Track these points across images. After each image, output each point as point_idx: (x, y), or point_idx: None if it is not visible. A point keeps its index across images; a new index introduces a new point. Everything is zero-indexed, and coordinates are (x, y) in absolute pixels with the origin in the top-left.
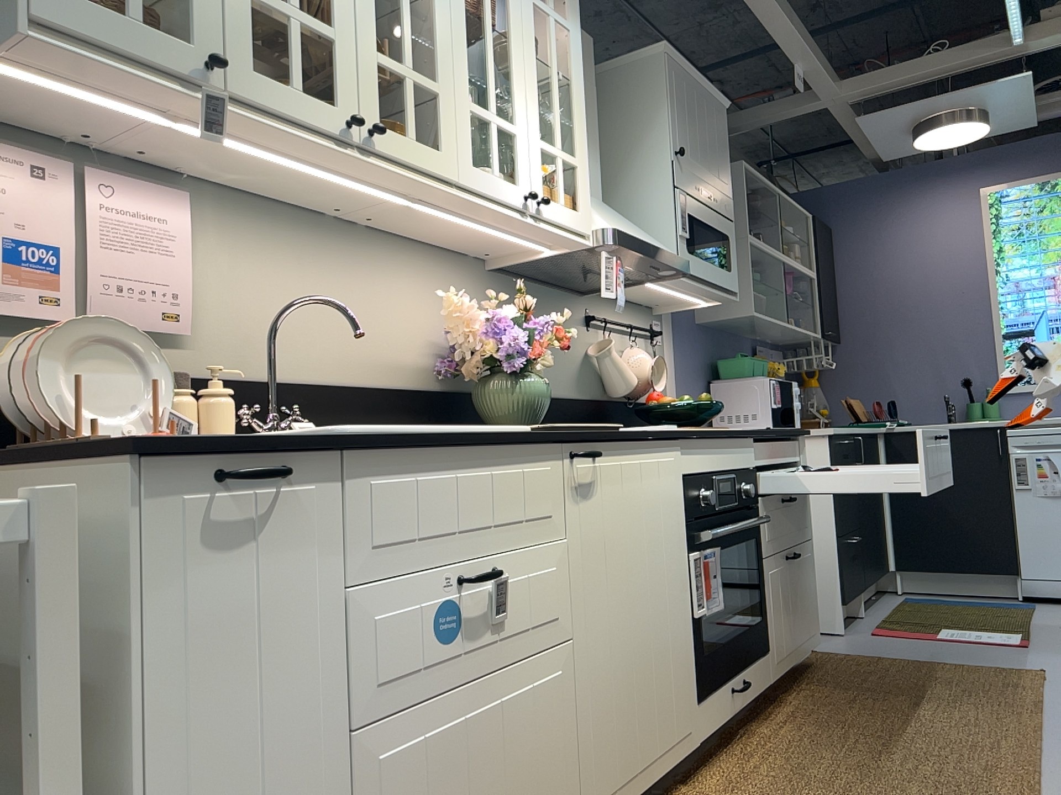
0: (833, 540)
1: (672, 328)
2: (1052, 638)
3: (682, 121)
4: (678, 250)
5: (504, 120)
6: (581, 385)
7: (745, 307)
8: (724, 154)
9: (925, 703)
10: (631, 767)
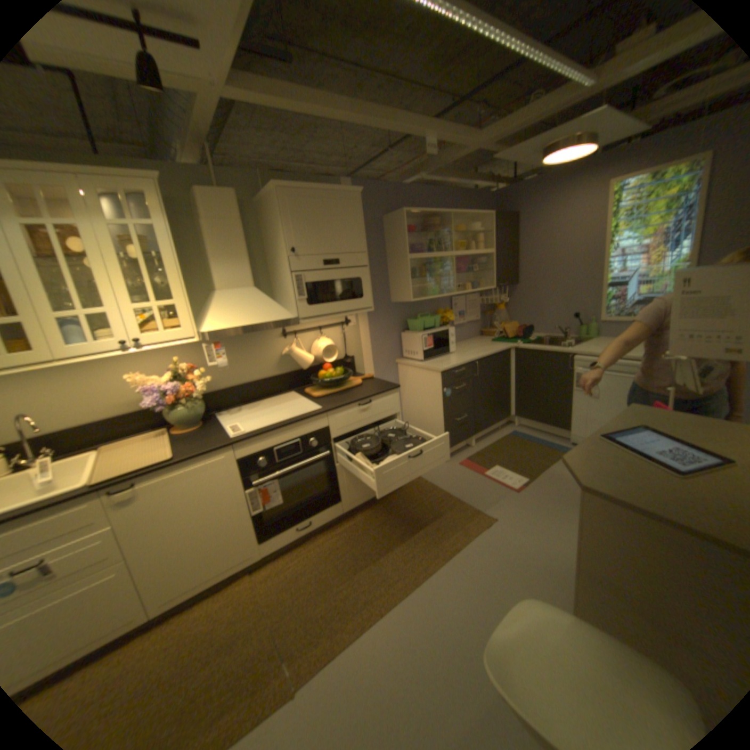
0: (441, 422)
1: (363, 314)
2: (541, 488)
3: (297, 227)
4: (295, 308)
5: (90, 310)
6: (278, 368)
7: (407, 297)
8: (353, 227)
9: (406, 537)
10: (188, 586)
